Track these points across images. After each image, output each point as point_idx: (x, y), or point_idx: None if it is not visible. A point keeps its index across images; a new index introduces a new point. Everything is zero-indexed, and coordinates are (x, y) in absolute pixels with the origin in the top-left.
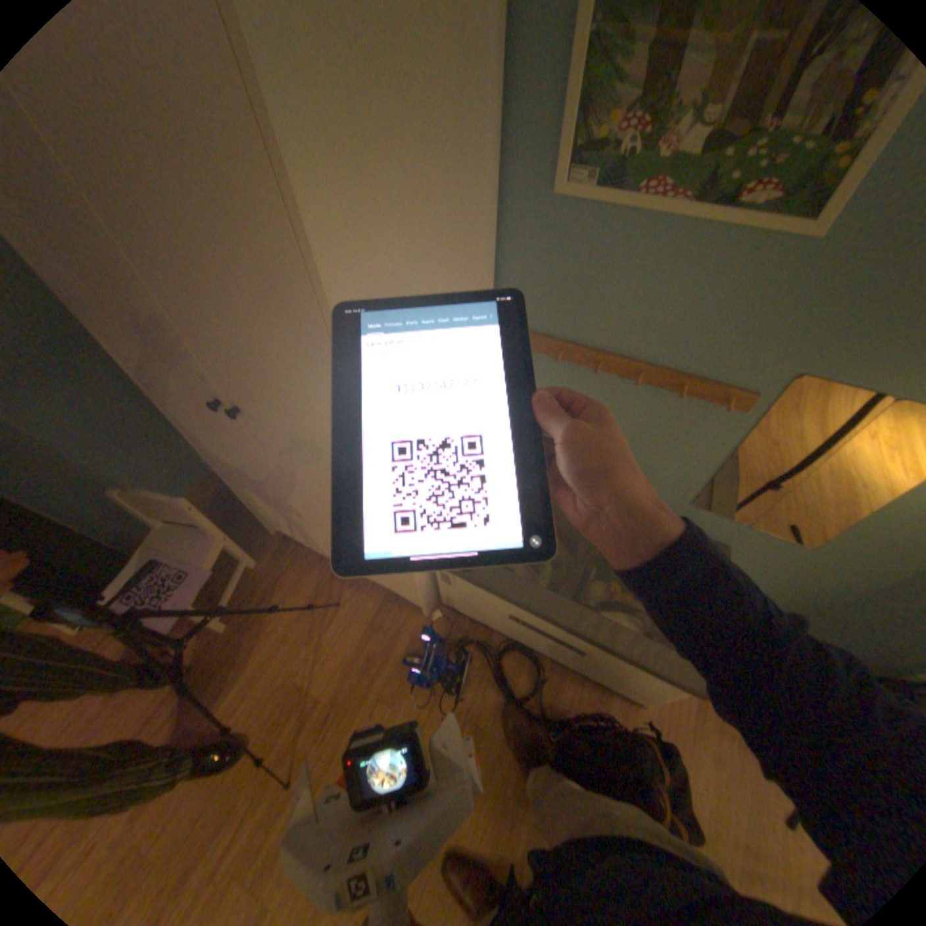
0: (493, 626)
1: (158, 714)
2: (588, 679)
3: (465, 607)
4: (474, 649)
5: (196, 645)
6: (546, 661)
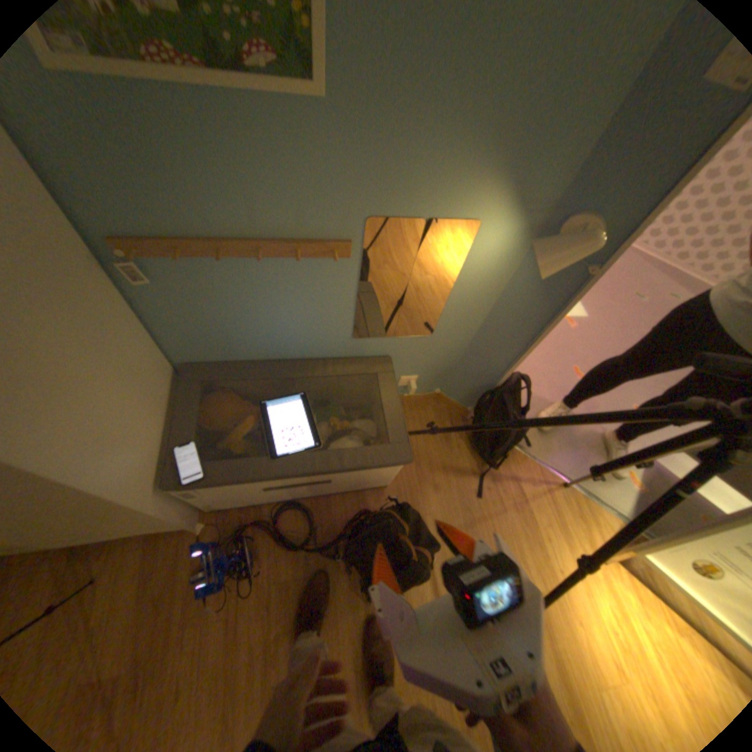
0: (255, 503)
1: None
2: (343, 493)
3: (223, 505)
4: (250, 529)
5: None
6: (310, 500)
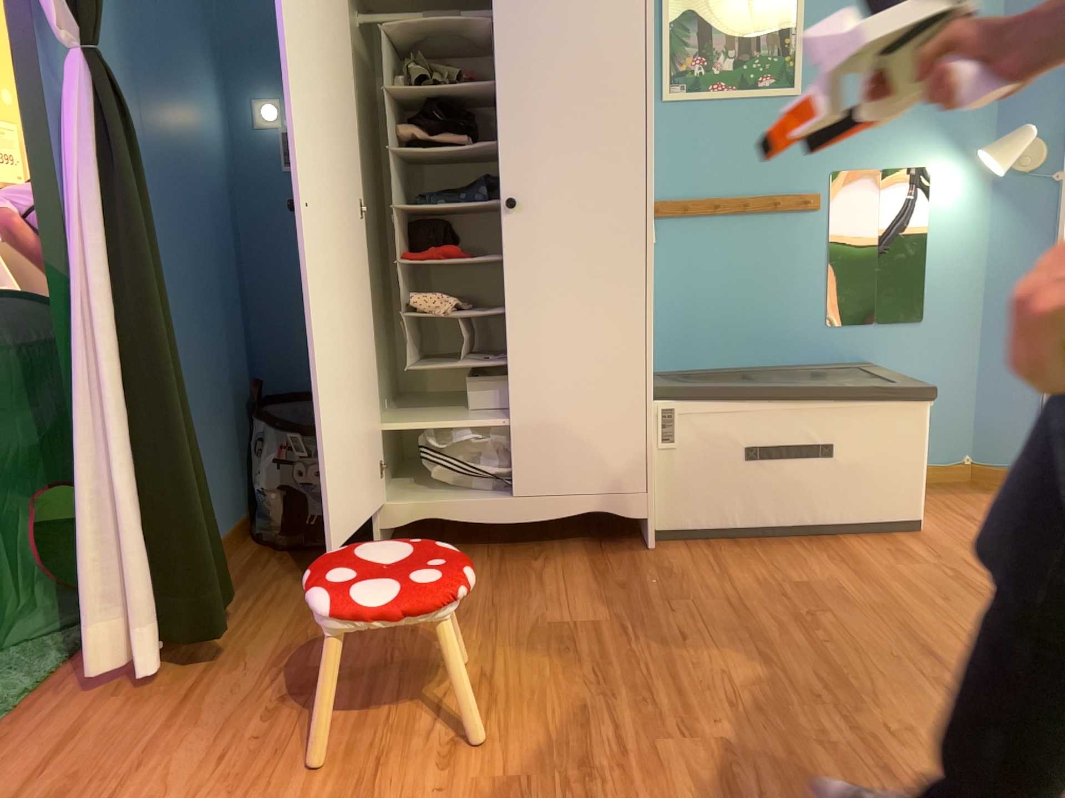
0: (730, 502)
1: (360, 694)
2: (853, 515)
3: (692, 487)
4: (722, 550)
5: (355, 641)
6: (803, 532)
